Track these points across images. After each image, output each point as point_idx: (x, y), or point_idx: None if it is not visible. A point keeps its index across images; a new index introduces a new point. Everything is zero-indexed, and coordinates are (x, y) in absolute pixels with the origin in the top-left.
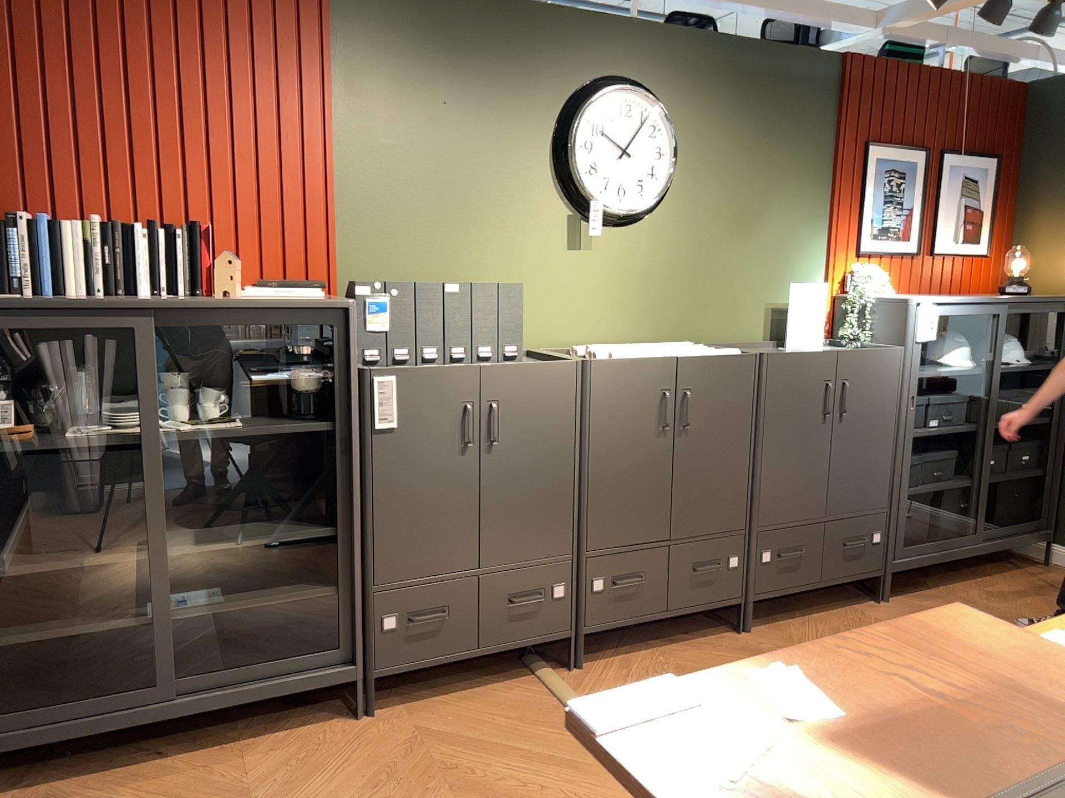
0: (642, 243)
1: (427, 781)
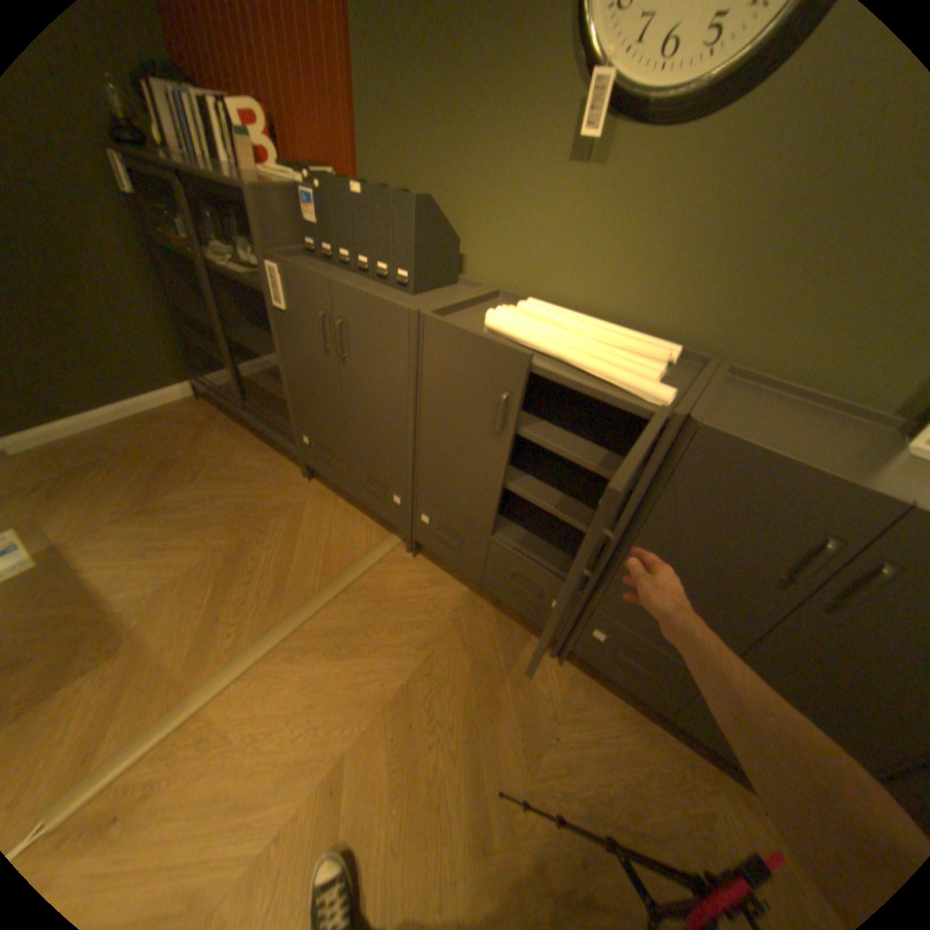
0: (698, 162)
1: (250, 527)
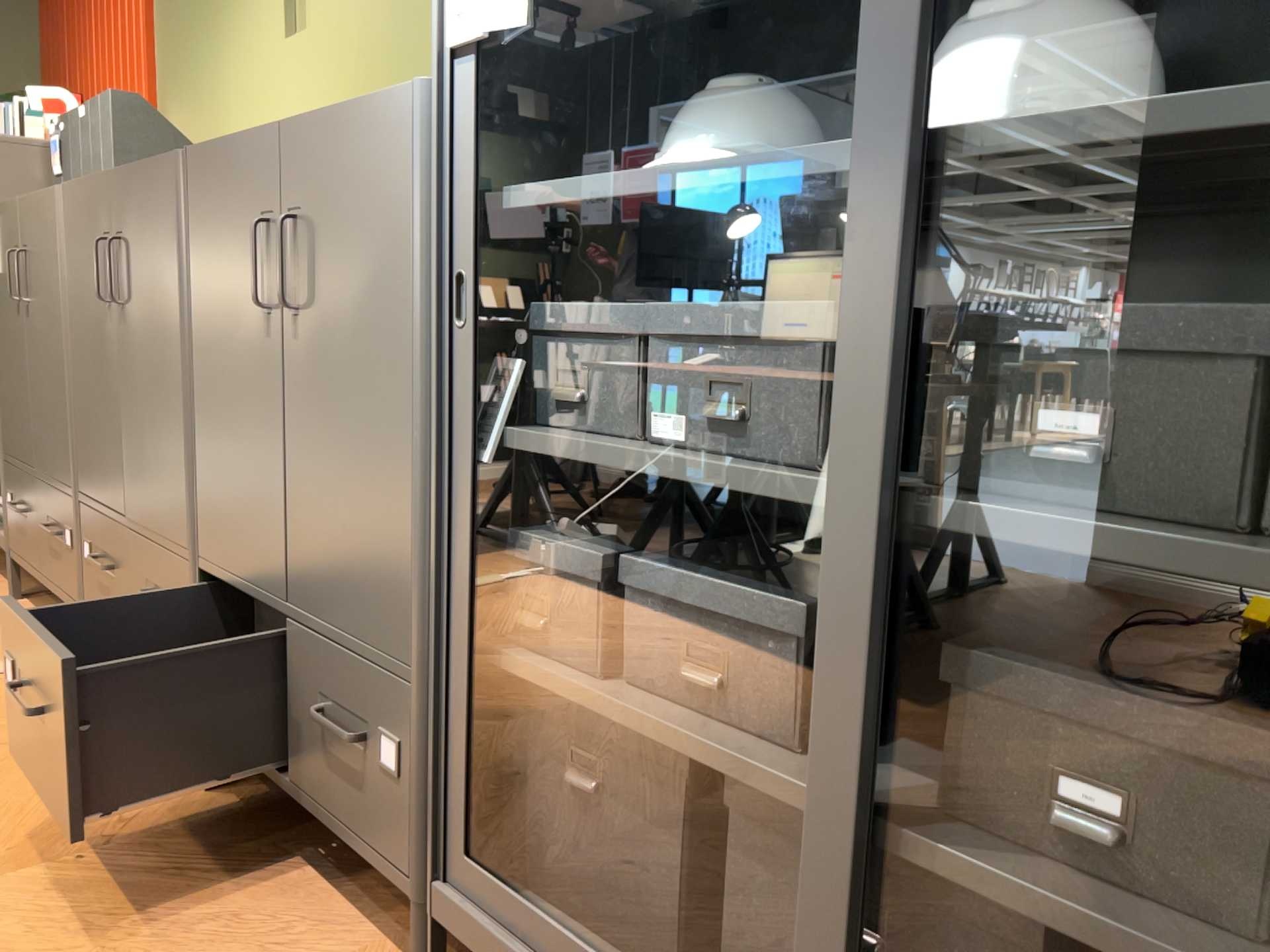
0: None
1: None
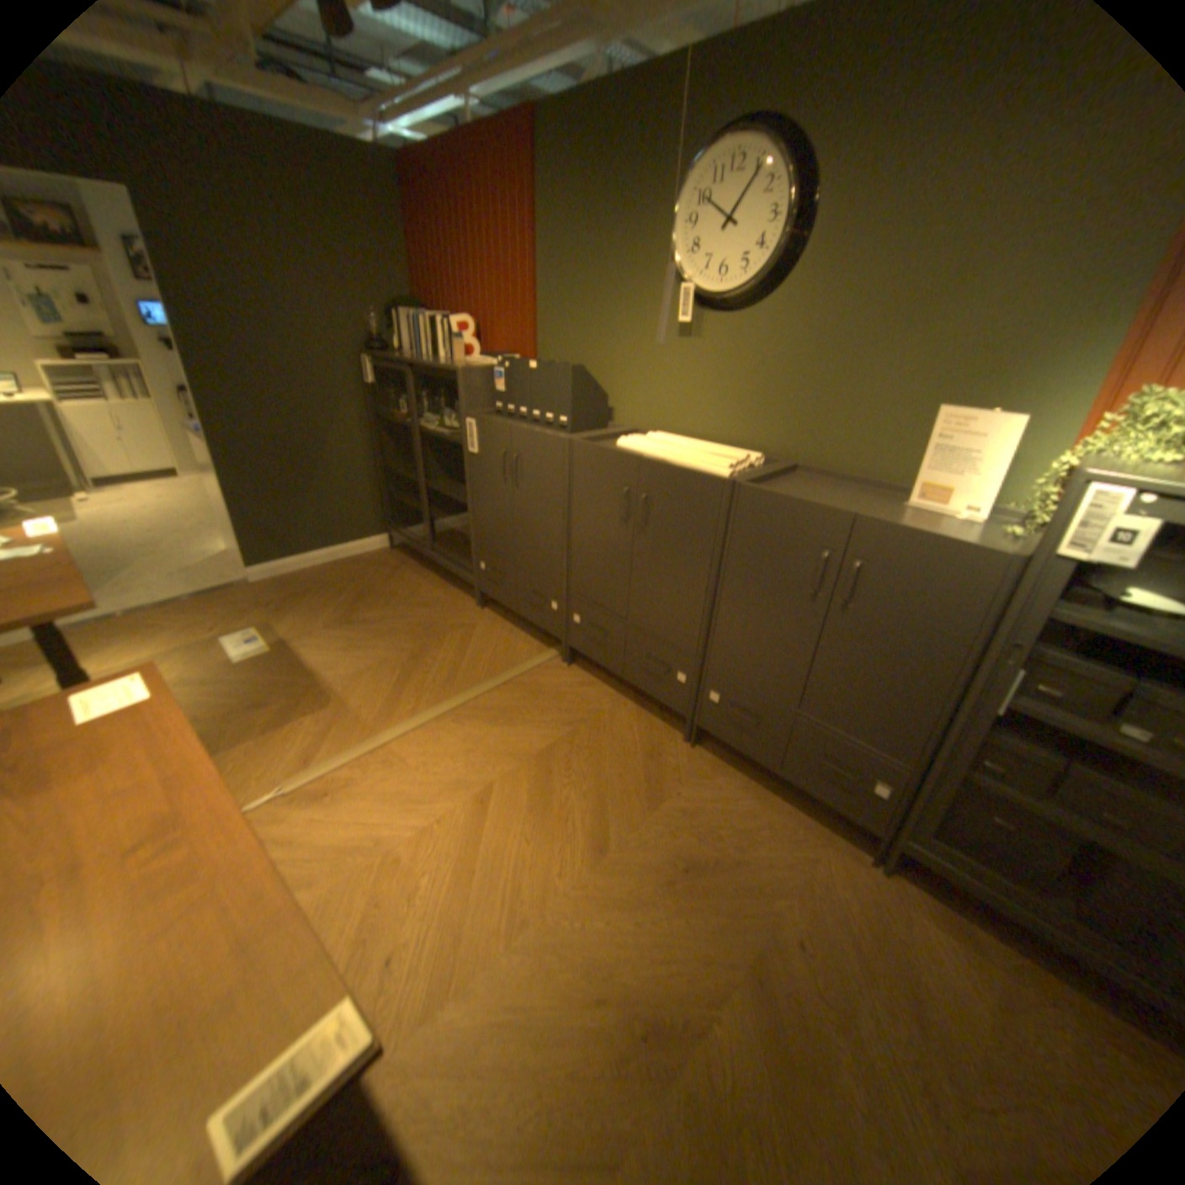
0: (754, 332)
1: (429, 637)
